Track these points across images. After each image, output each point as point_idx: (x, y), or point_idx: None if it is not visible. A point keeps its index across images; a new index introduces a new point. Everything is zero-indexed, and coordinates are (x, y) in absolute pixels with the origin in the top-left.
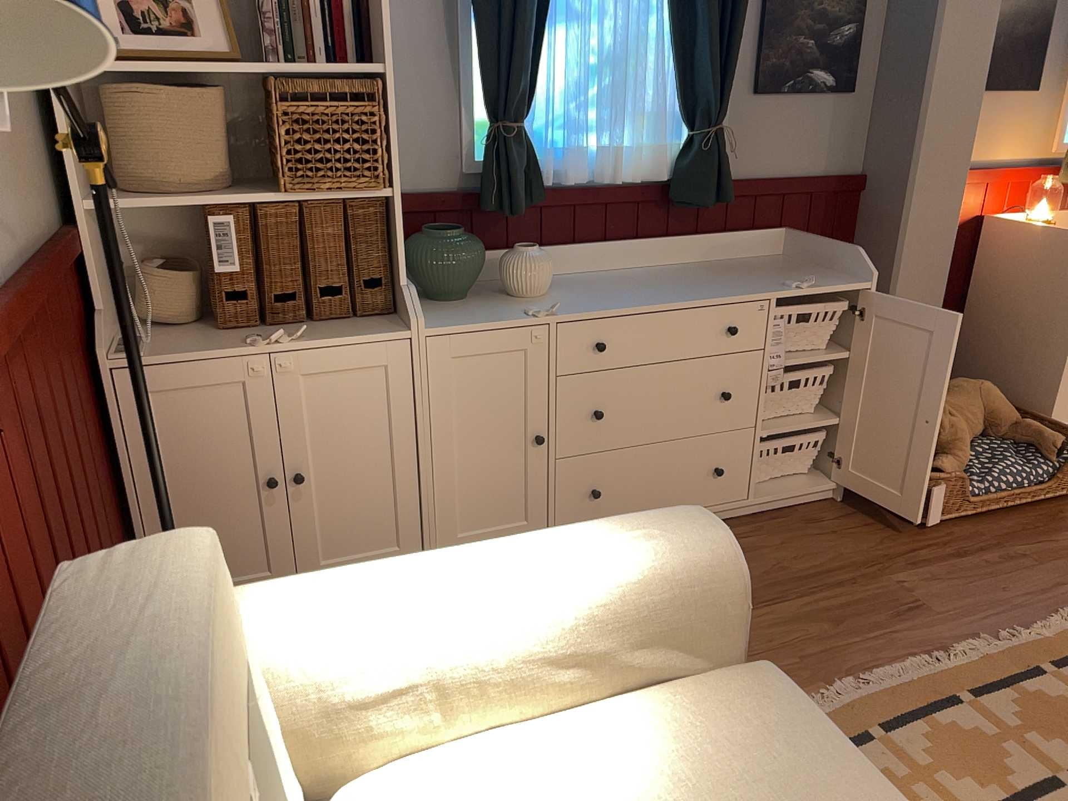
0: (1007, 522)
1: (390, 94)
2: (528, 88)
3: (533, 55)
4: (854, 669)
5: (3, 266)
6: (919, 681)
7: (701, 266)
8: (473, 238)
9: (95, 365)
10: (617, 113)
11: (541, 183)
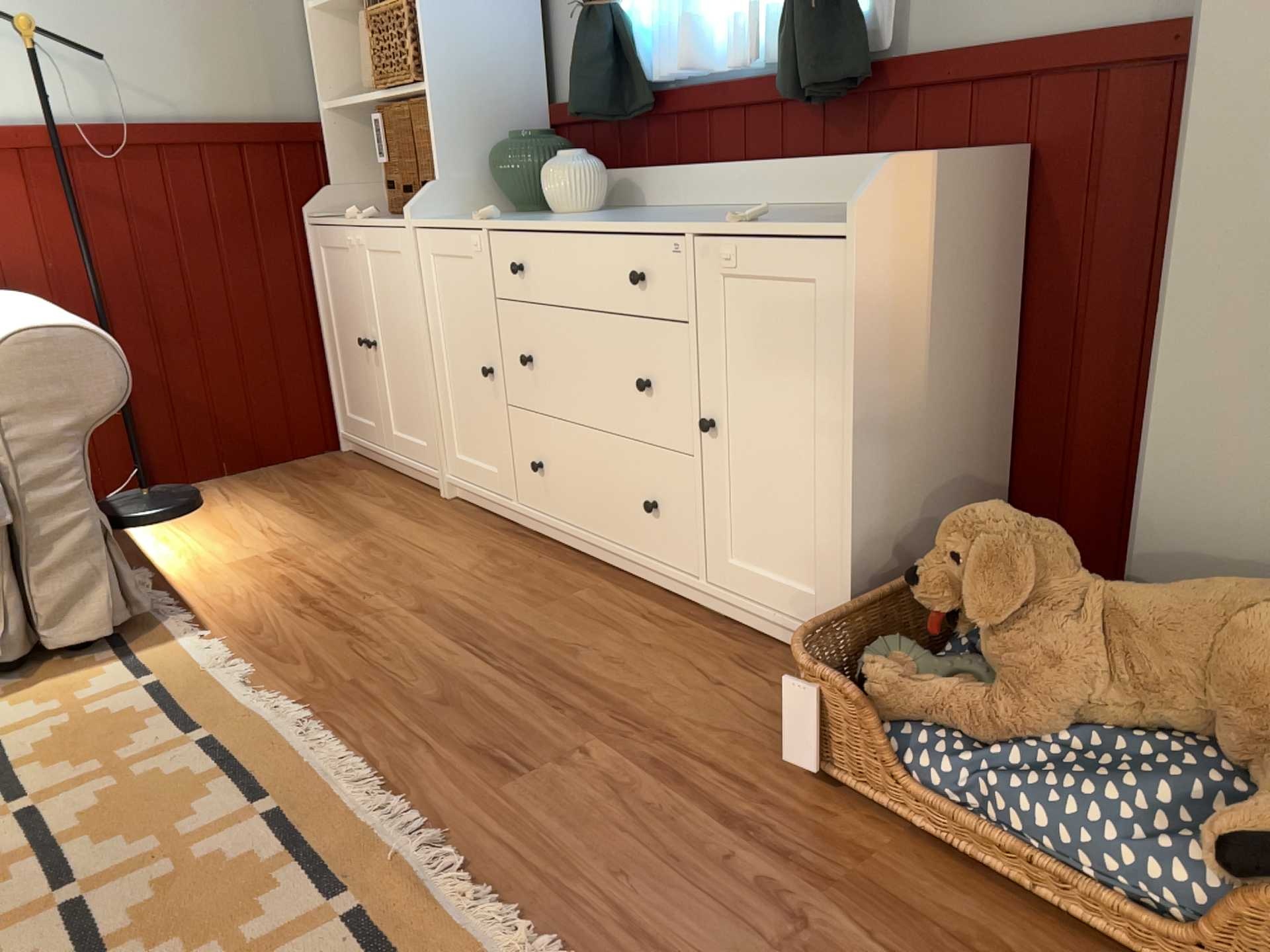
0: (975, 908)
1: None
2: None
3: None
4: (336, 720)
5: (142, 120)
6: (302, 767)
7: (829, 207)
8: (536, 143)
9: (304, 221)
10: None
11: (644, 80)
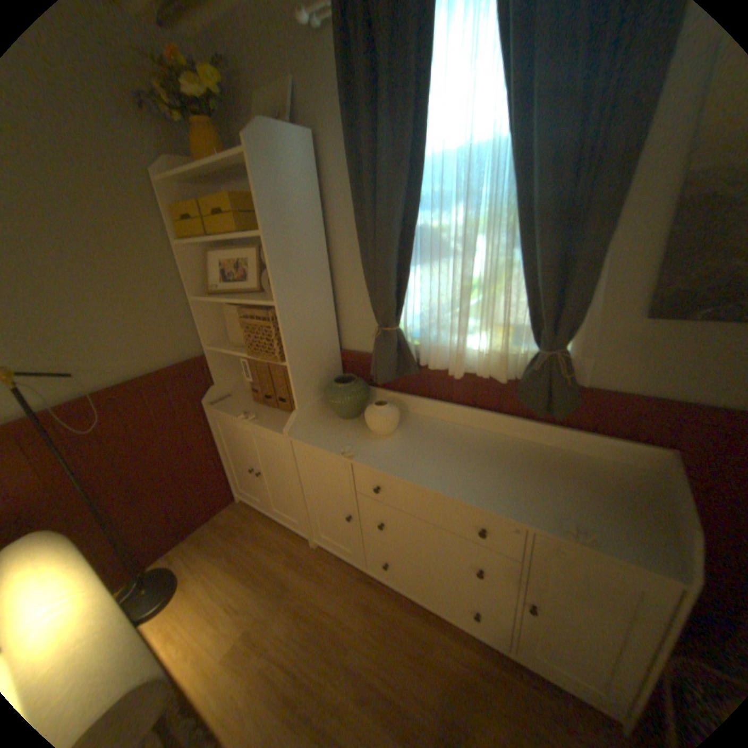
0: None
1: (280, 316)
2: (394, 306)
3: (400, 284)
4: None
5: (97, 386)
6: None
7: (549, 453)
8: (355, 390)
9: (203, 405)
10: (461, 327)
11: (417, 363)
